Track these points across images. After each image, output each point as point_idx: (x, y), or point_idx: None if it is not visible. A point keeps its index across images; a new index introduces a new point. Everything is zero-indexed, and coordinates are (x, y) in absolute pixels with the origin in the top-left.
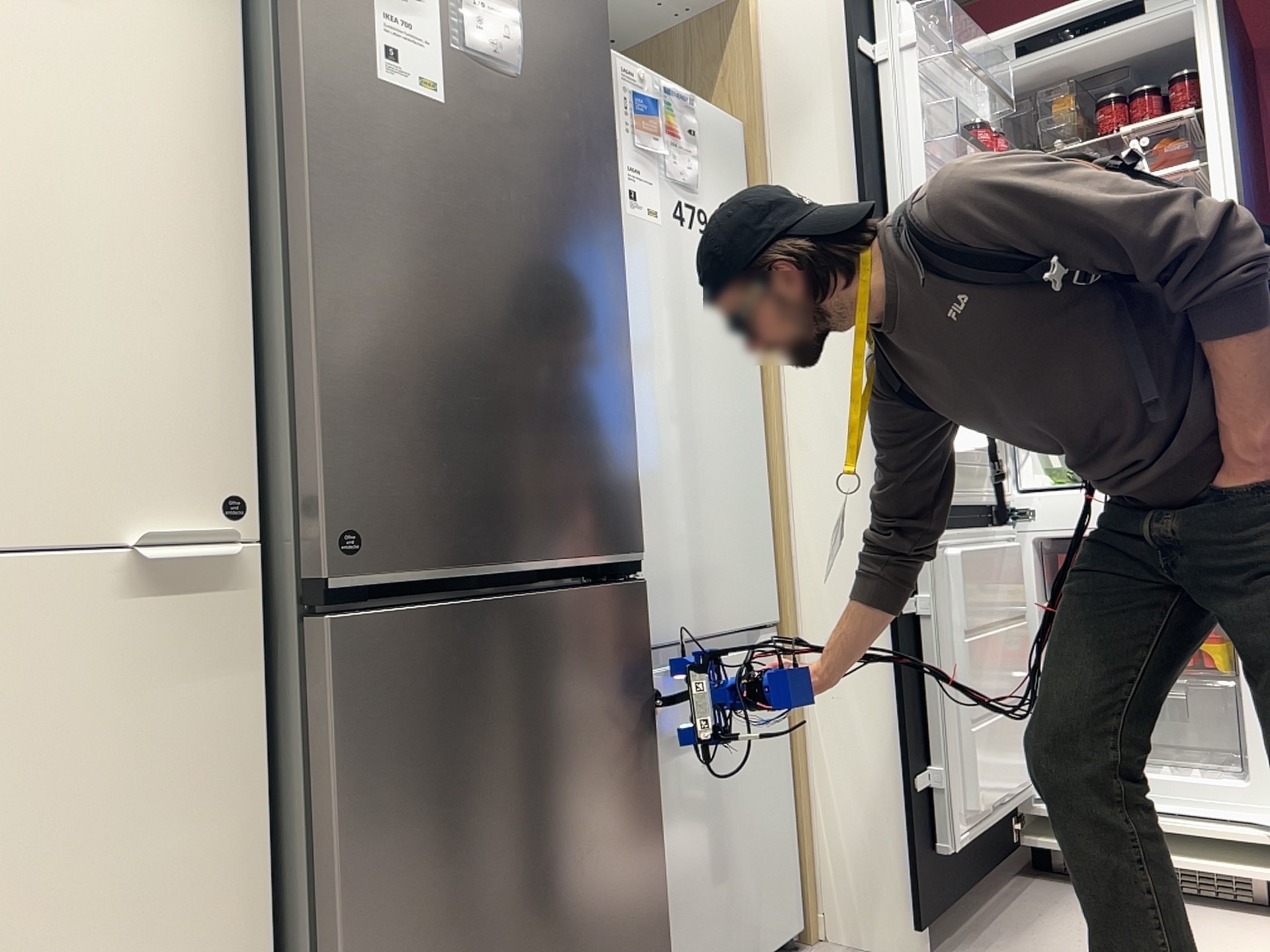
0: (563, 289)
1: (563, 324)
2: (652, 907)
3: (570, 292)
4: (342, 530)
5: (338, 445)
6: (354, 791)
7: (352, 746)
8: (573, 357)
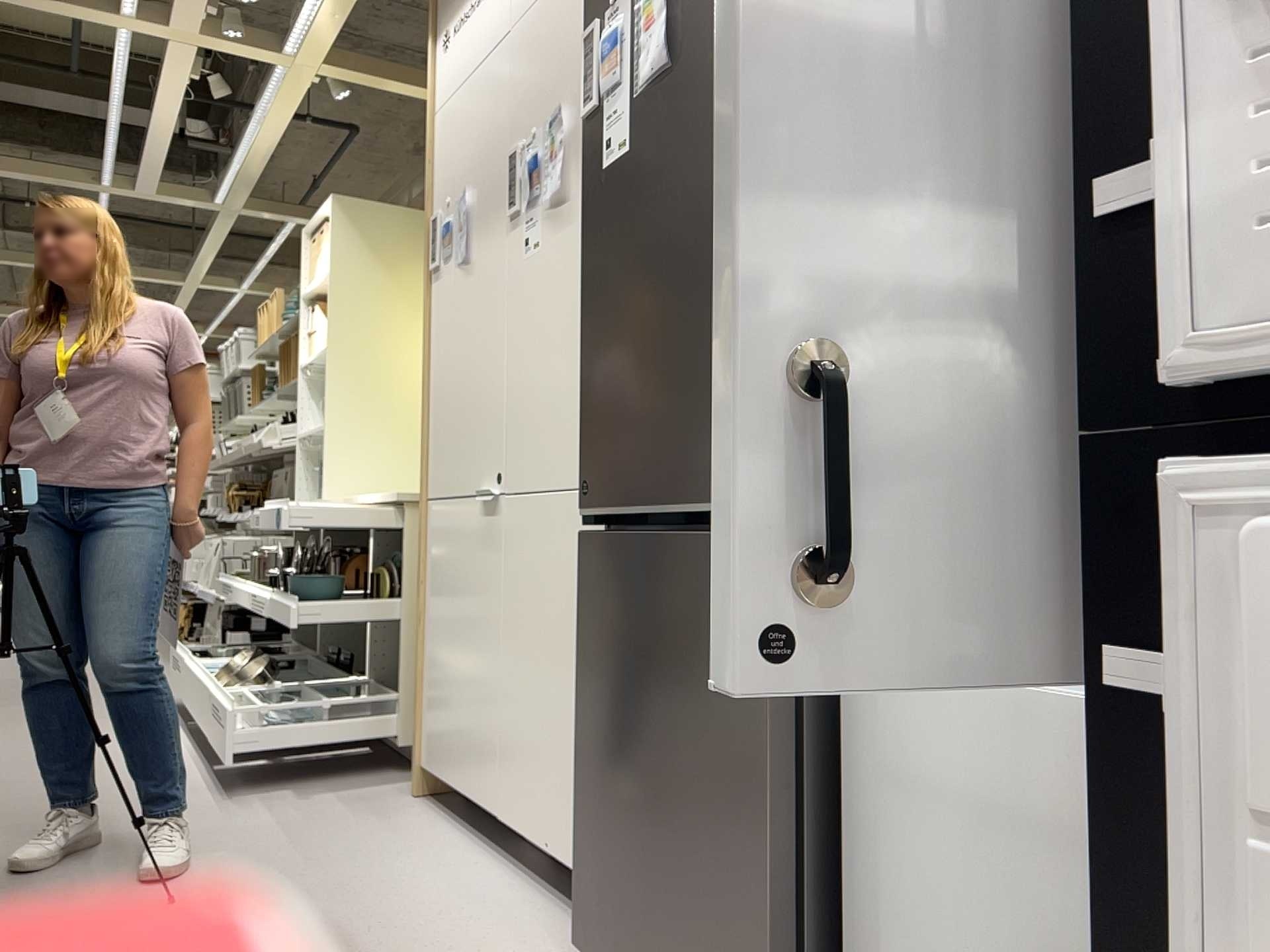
0: (701, 240)
1: (699, 276)
2: (765, 911)
3: (707, 239)
4: (585, 480)
5: (586, 427)
6: (583, 642)
7: (584, 615)
8: (706, 304)
